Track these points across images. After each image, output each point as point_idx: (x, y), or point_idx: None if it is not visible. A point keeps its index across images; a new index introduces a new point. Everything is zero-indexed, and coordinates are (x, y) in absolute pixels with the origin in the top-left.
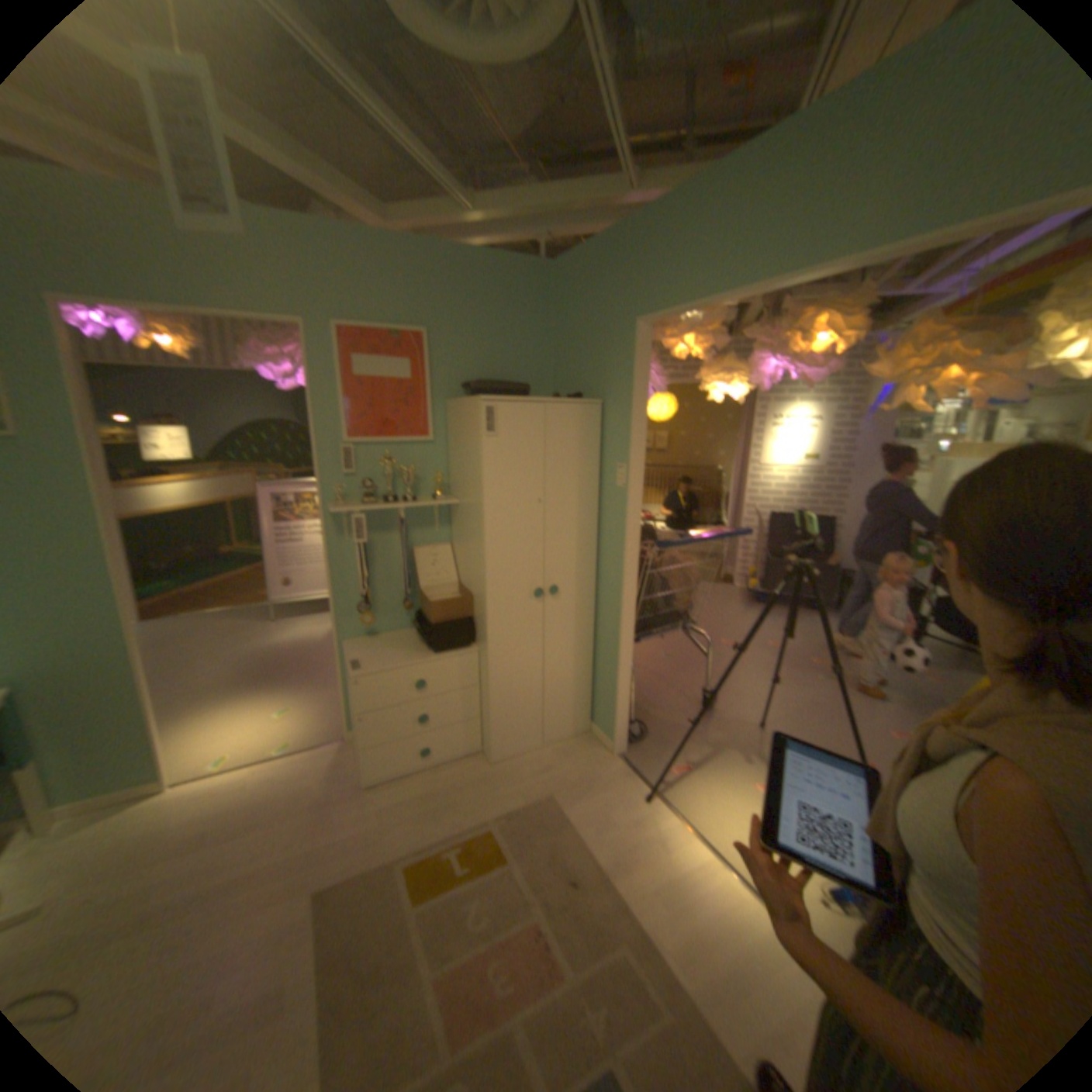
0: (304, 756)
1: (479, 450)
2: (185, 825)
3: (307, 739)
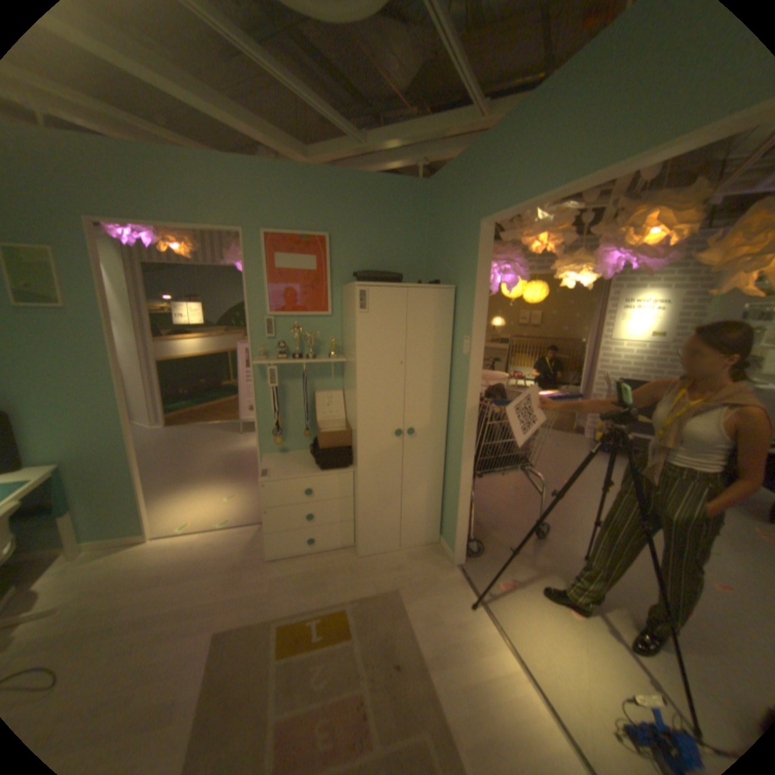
0: (236, 533)
1: (355, 324)
2: (152, 569)
3: (241, 520)
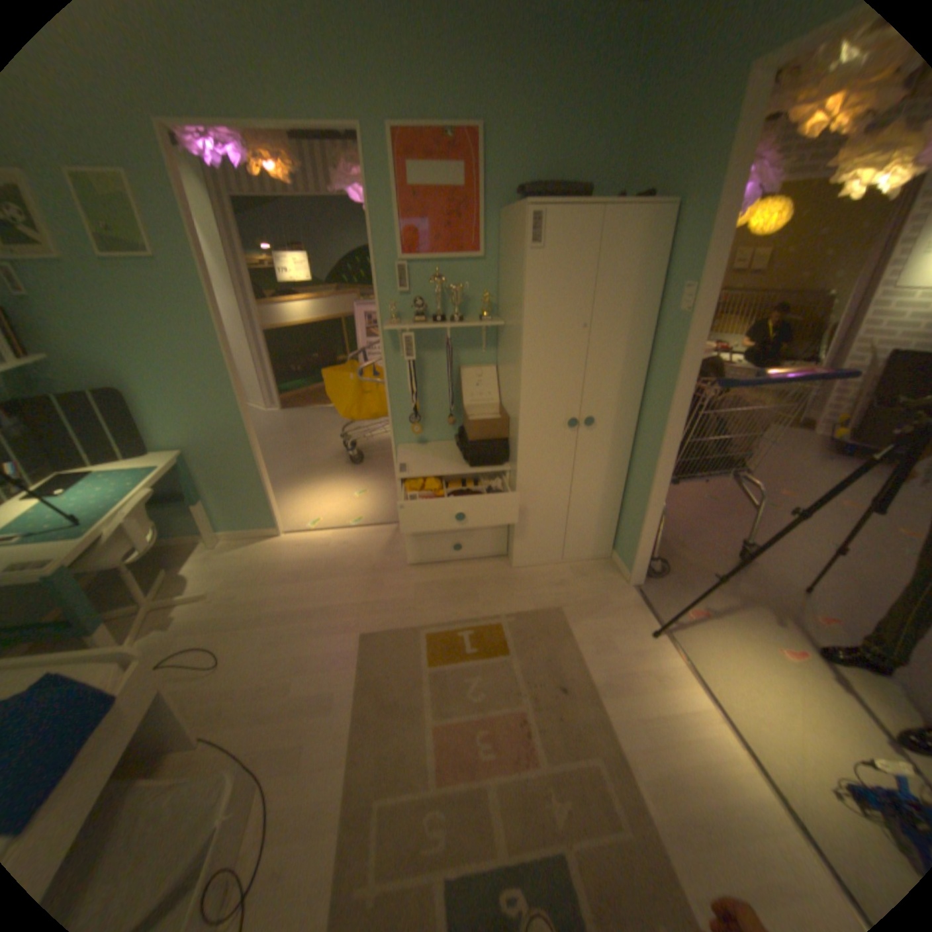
0: (372, 531)
1: (523, 267)
2: (290, 563)
3: (376, 518)
